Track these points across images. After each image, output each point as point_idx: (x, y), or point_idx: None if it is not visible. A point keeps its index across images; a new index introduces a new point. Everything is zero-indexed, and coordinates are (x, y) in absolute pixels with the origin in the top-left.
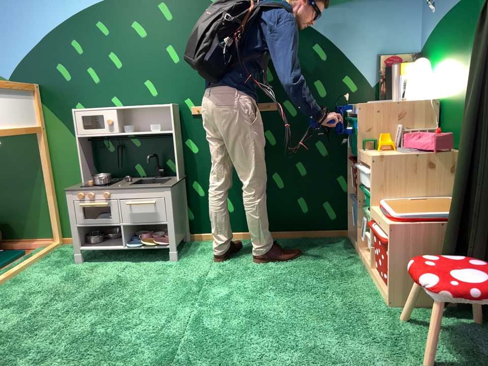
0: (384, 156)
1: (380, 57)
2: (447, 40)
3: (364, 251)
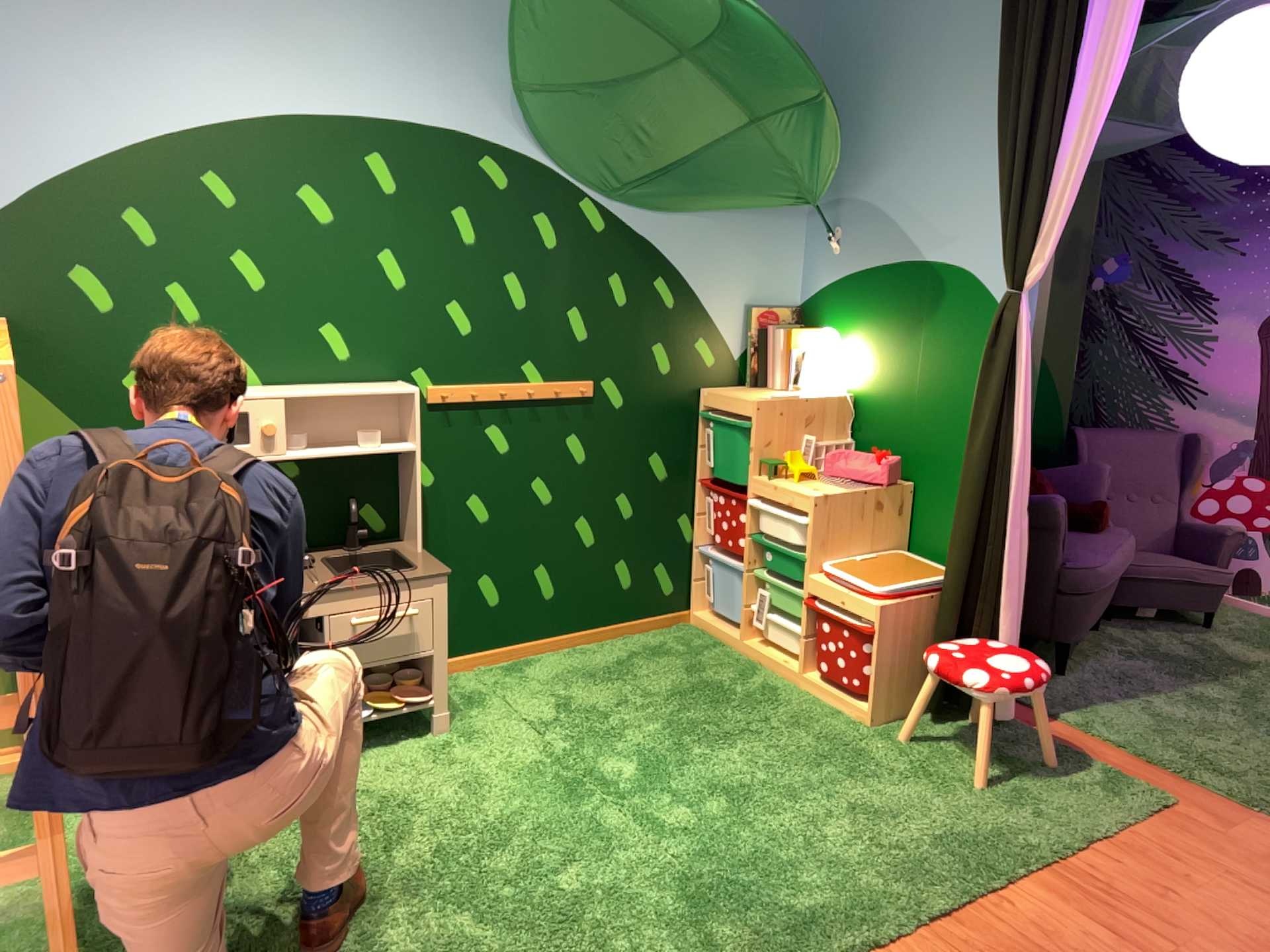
0: (823, 495)
1: (749, 312)
2: (865, 312)
3: (754, 643)
